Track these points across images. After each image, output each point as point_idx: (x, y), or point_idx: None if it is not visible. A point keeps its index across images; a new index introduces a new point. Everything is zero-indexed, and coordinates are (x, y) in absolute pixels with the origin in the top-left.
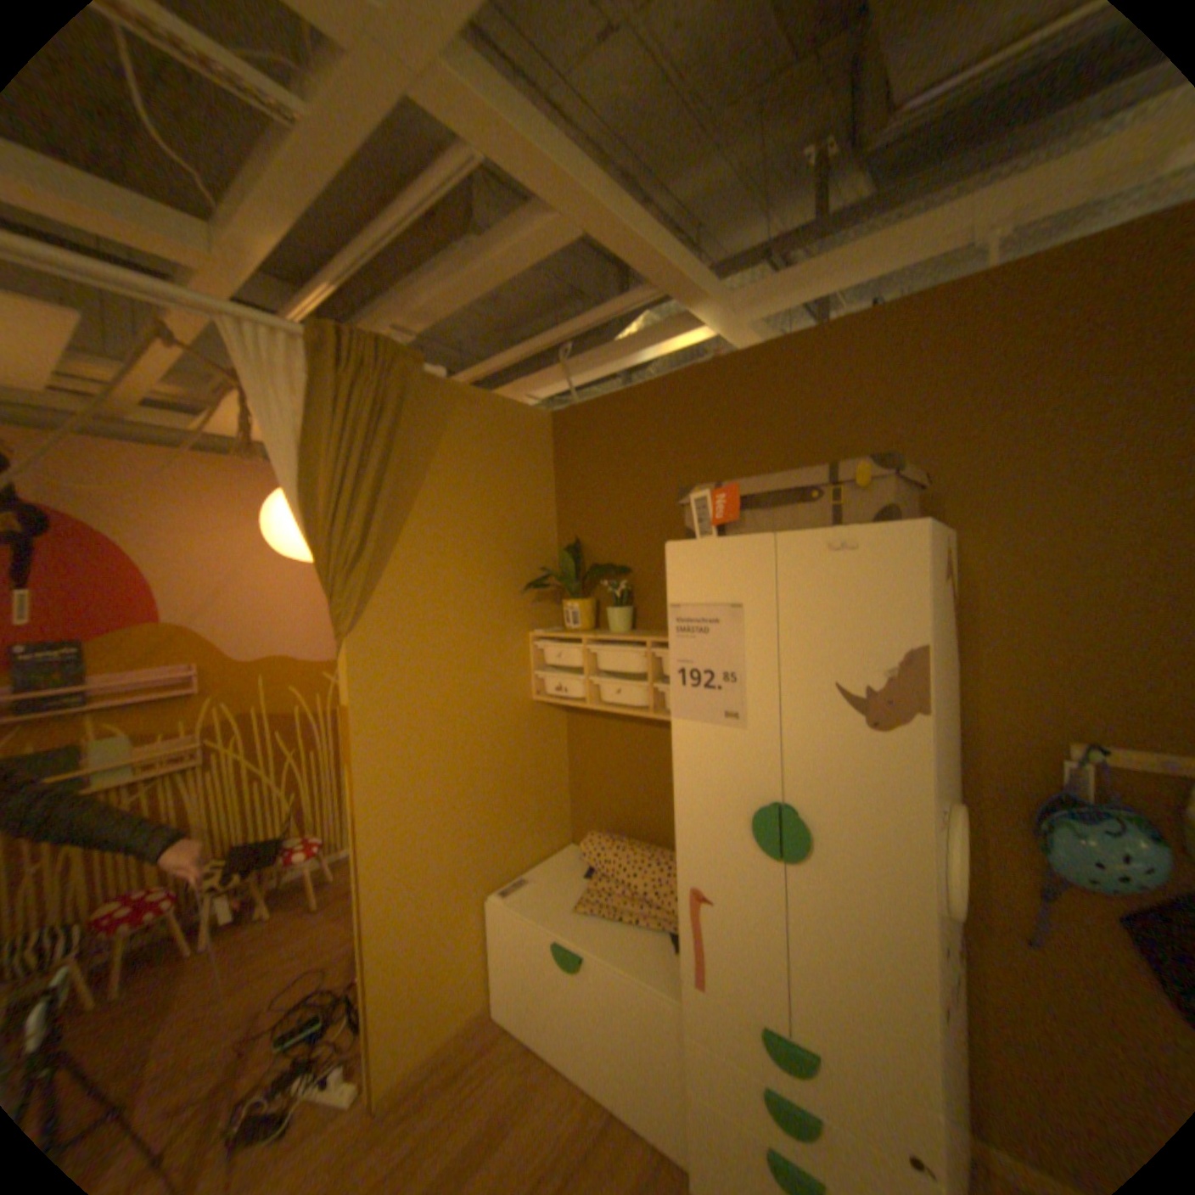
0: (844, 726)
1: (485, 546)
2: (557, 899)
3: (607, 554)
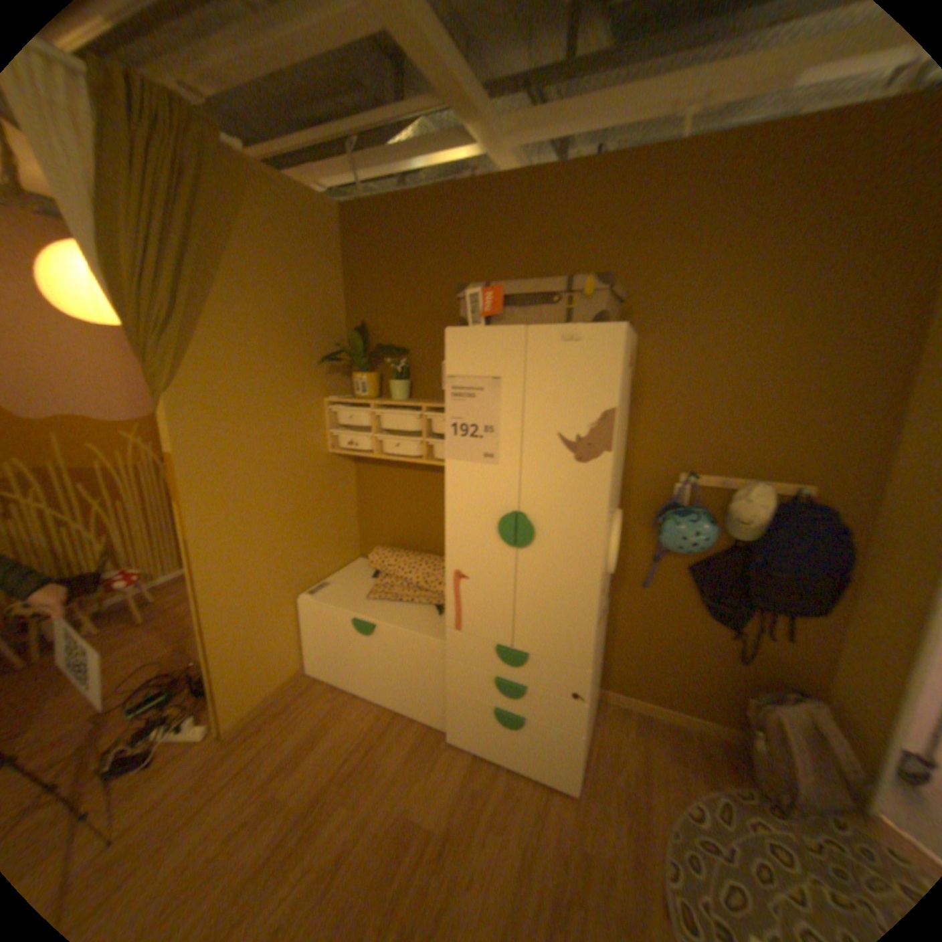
0: (561, 461)
1: (285, 322)
2: (354, 592)
3: (390, 337)
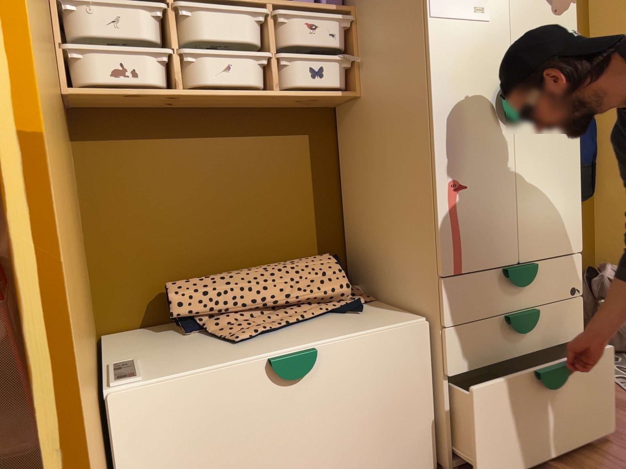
0: (542, 13)
1: None
2: (196, 351)
3: None
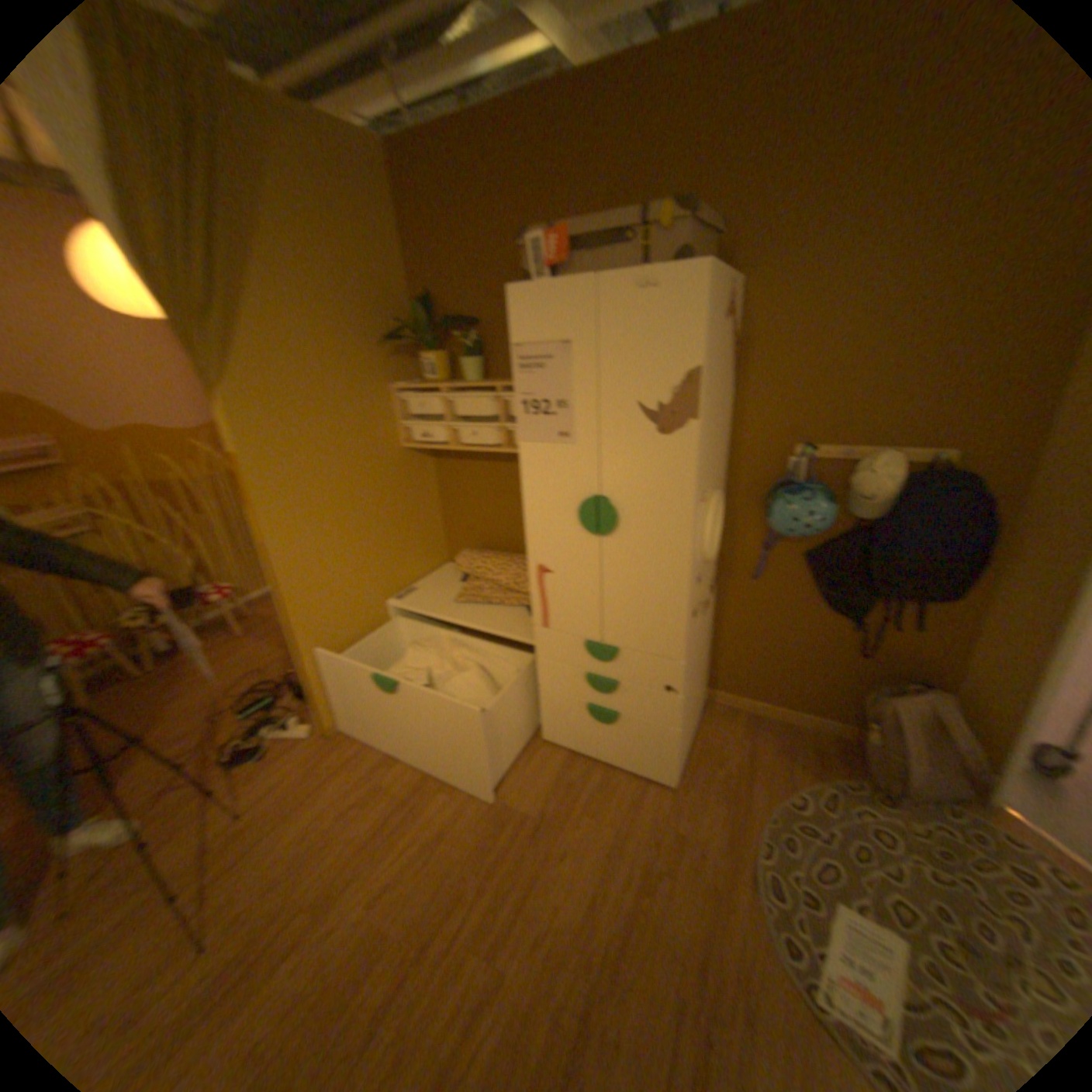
0: (640, 434)
1: (333, 296)
2: (439, 596)
3: (454, 306)
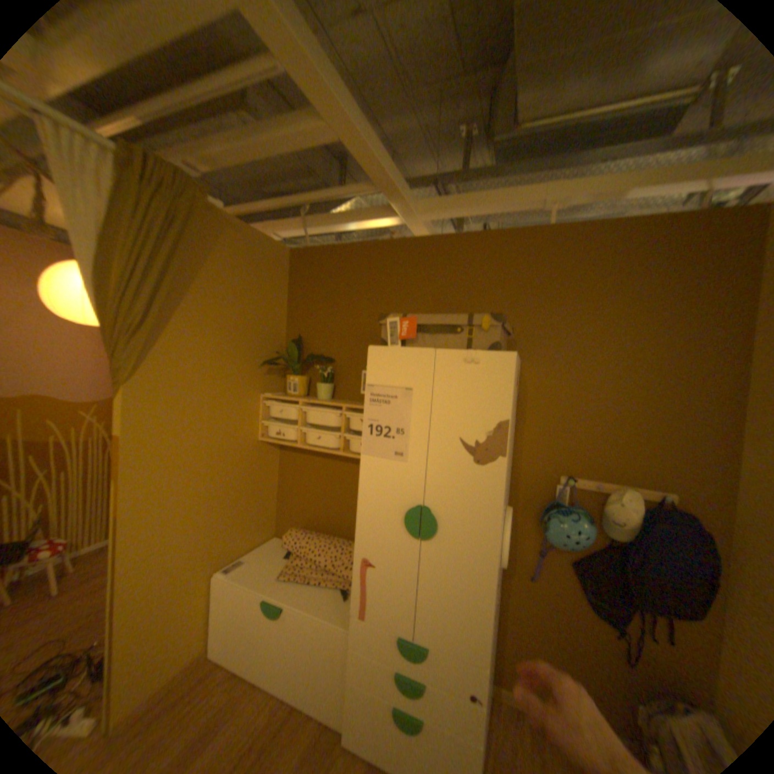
0: (462, 463)
1: (237, 333)
2: (265, 573)
3: (320, 349)
